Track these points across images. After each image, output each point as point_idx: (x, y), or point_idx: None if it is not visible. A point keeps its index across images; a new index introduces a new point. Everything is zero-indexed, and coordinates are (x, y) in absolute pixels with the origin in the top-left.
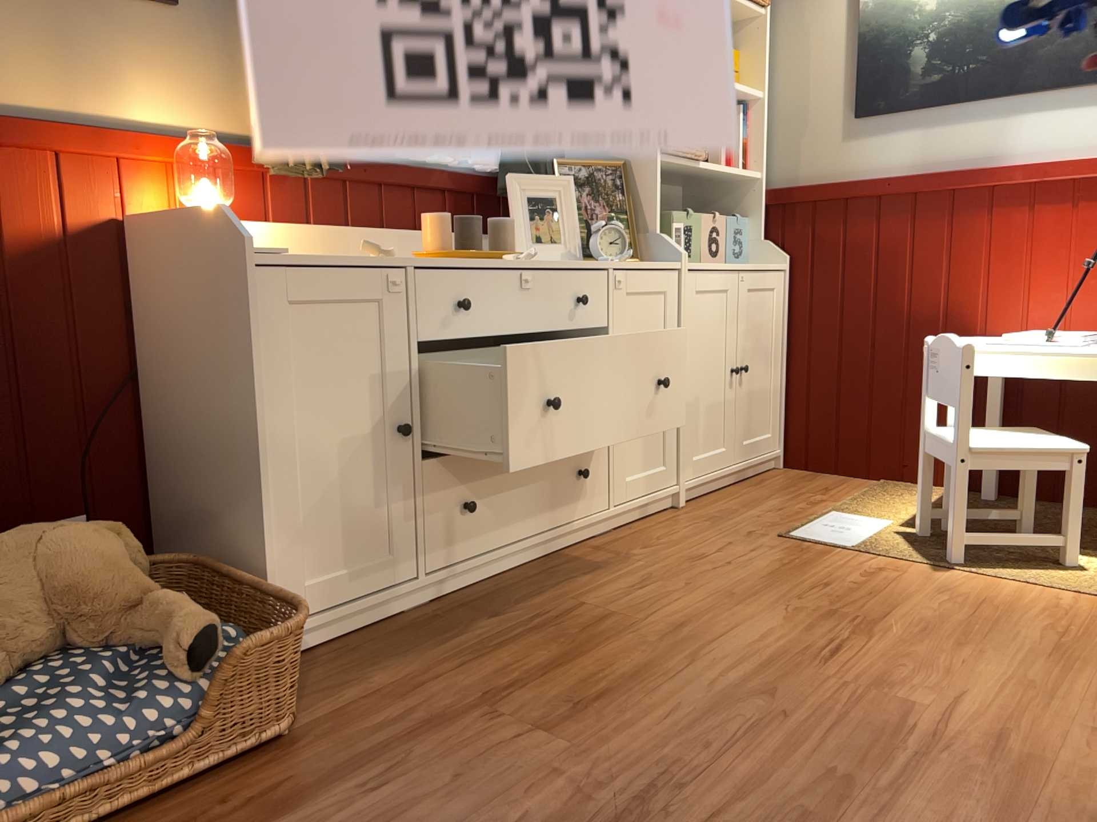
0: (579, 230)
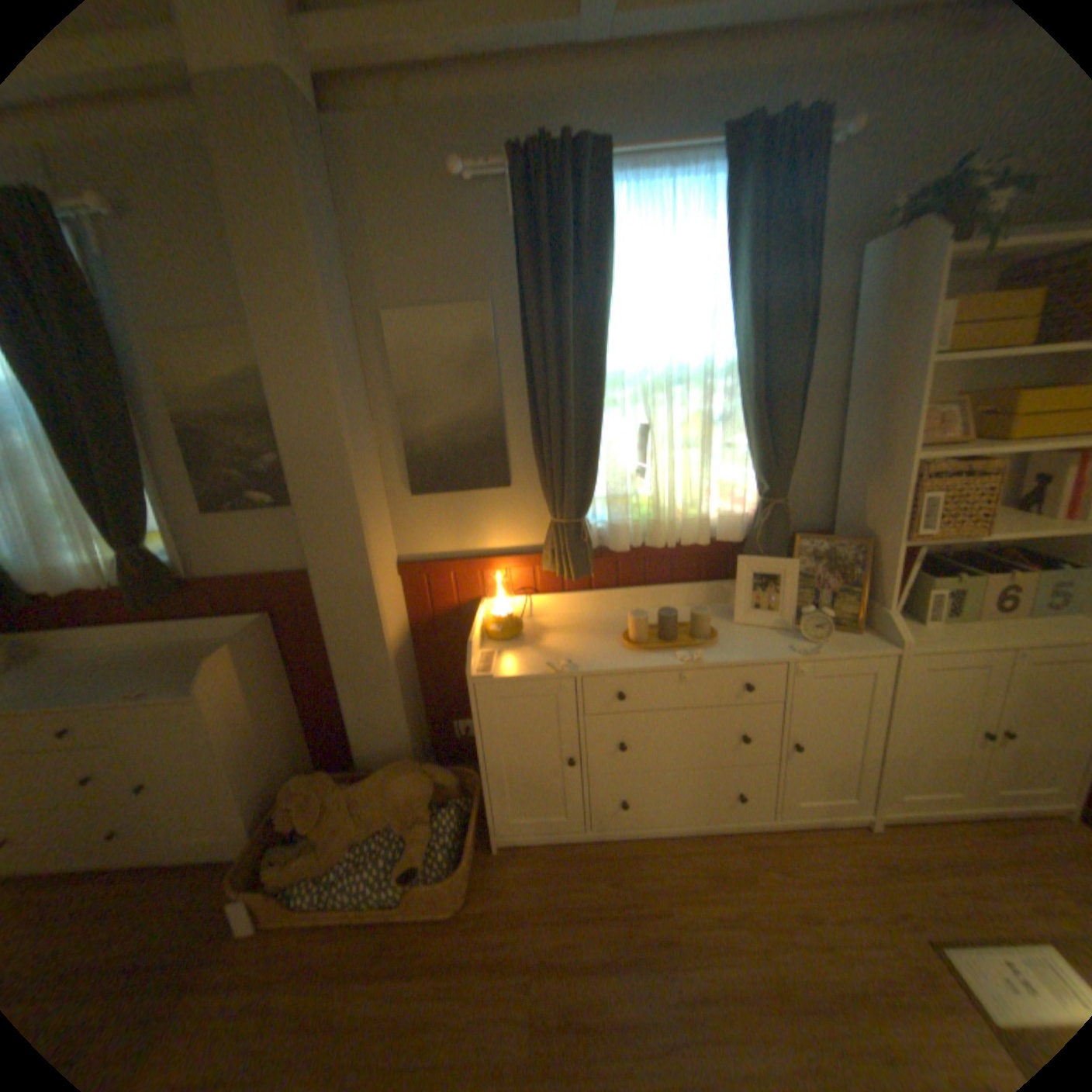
0: (795, 605)
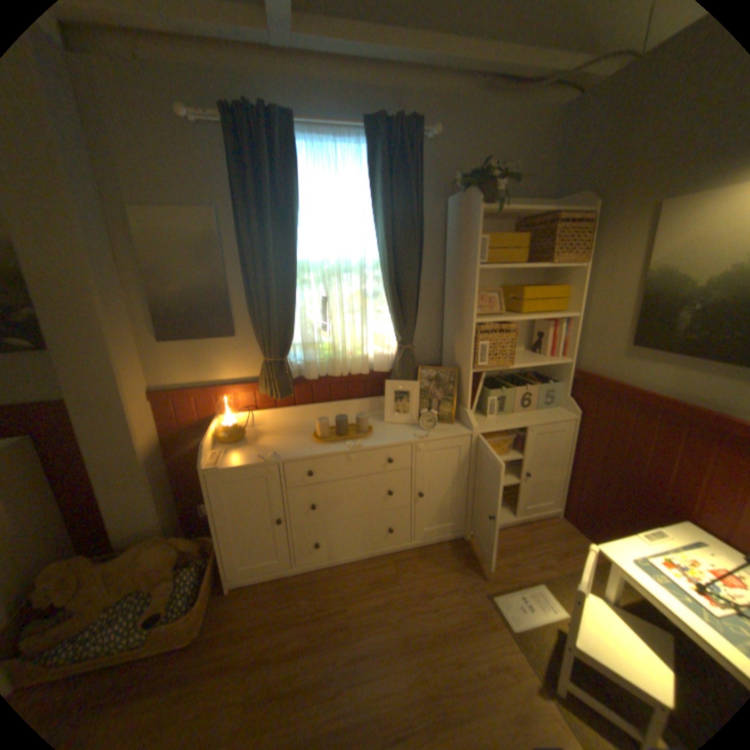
0: (417, 409)
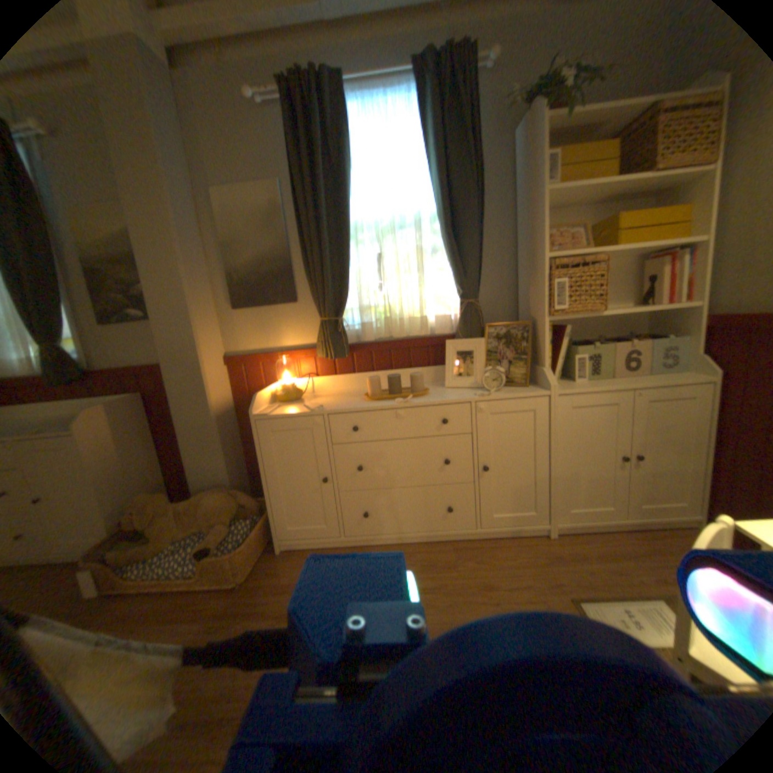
0: (482, 370)
